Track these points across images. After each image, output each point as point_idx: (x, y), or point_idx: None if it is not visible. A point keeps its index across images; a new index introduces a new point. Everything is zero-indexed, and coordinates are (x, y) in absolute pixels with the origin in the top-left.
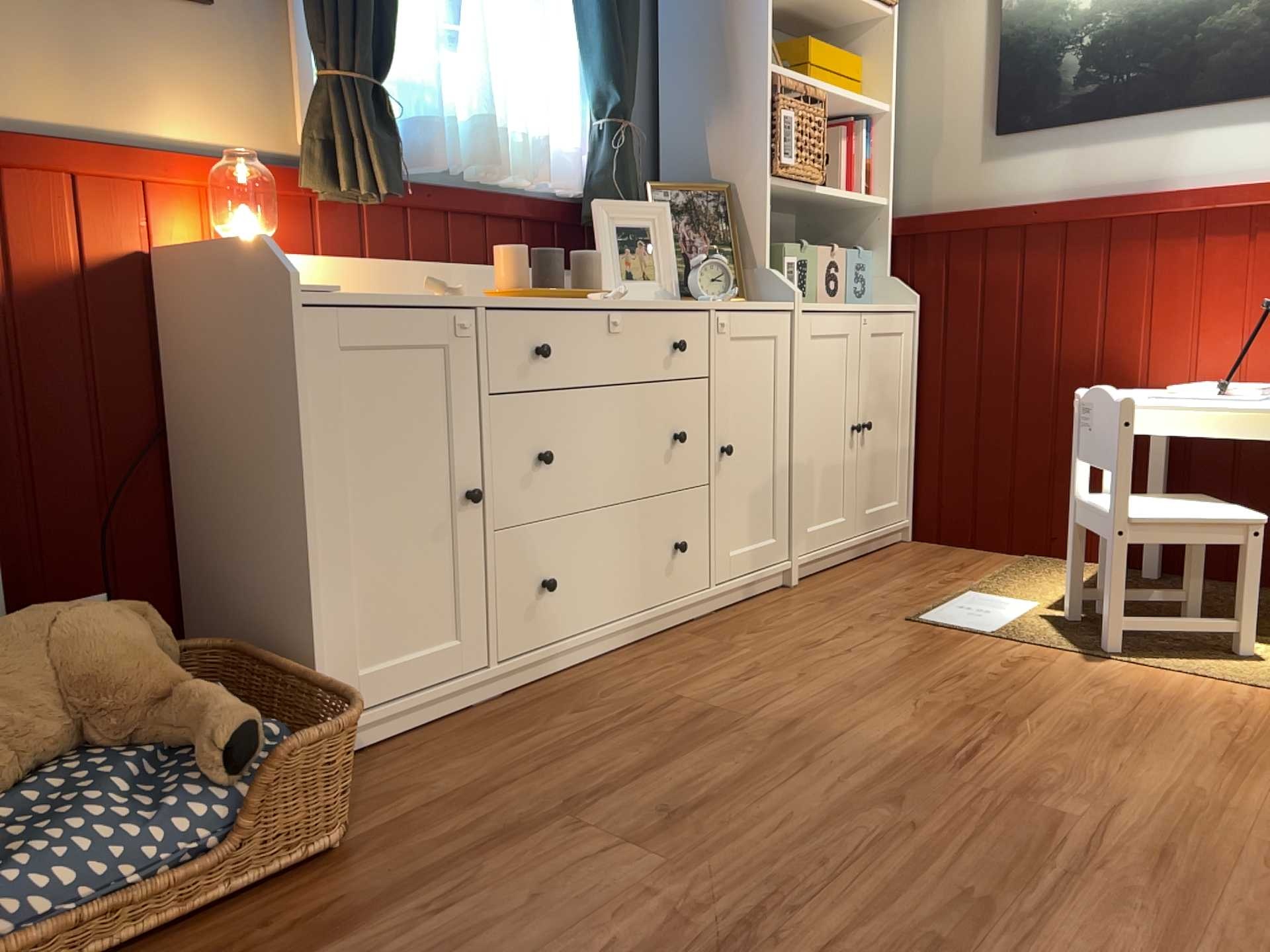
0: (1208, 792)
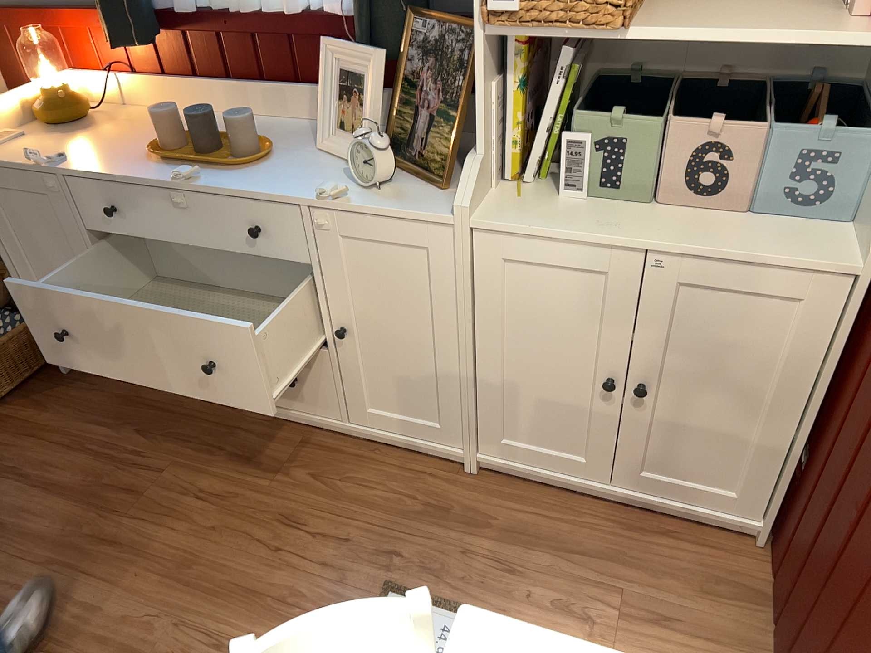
0: None
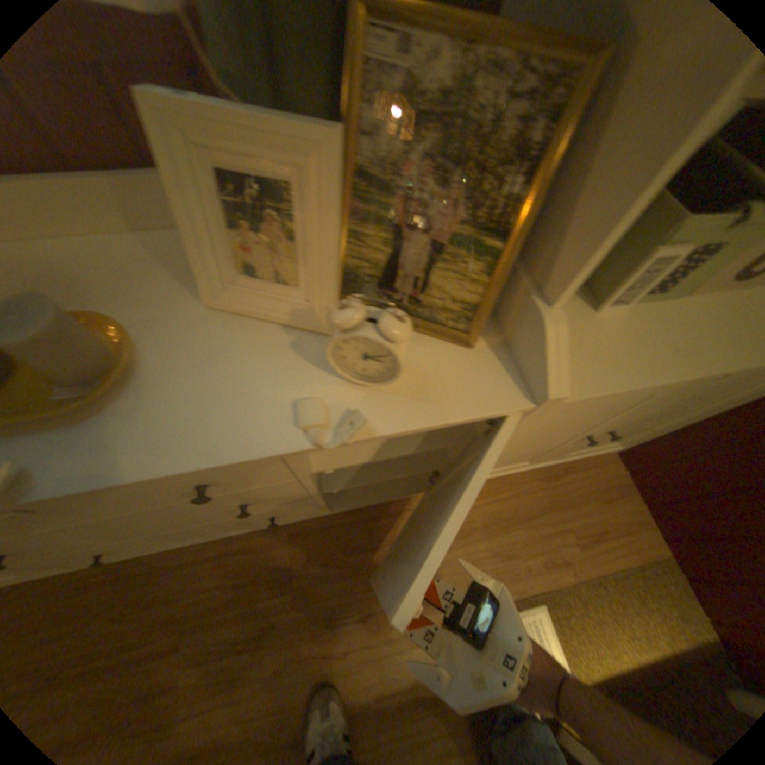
0: None
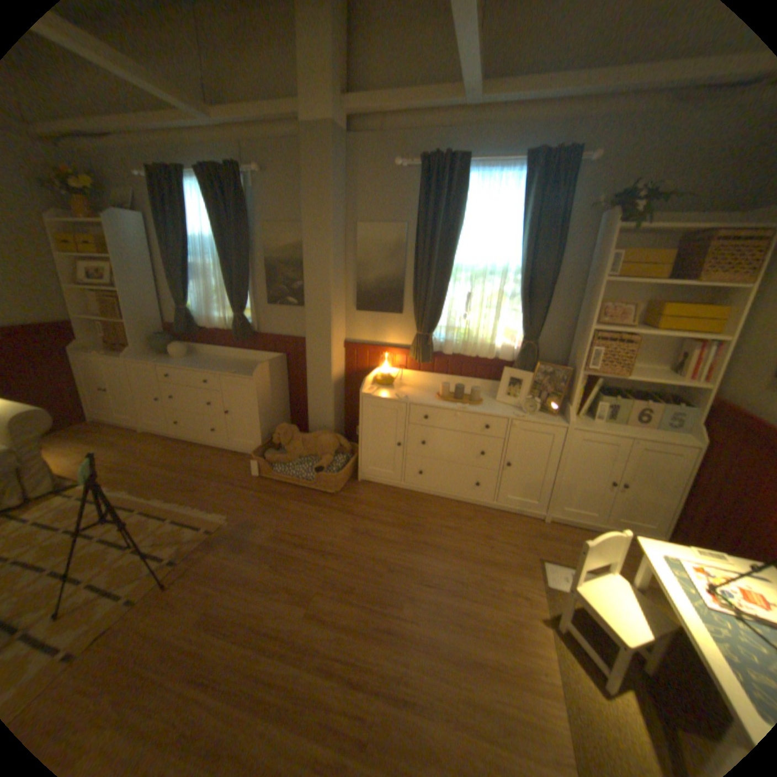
0: (439, 653)
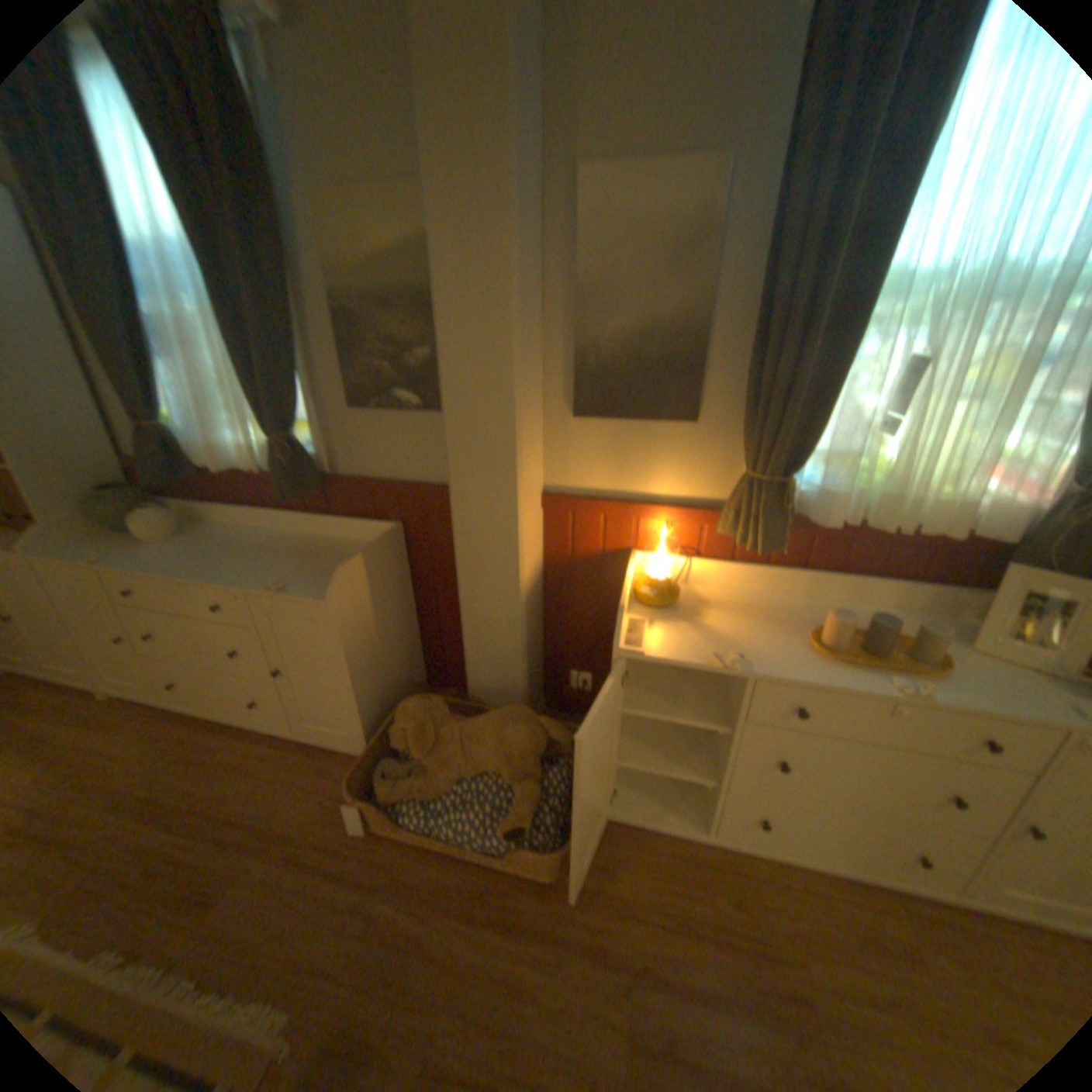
0: None
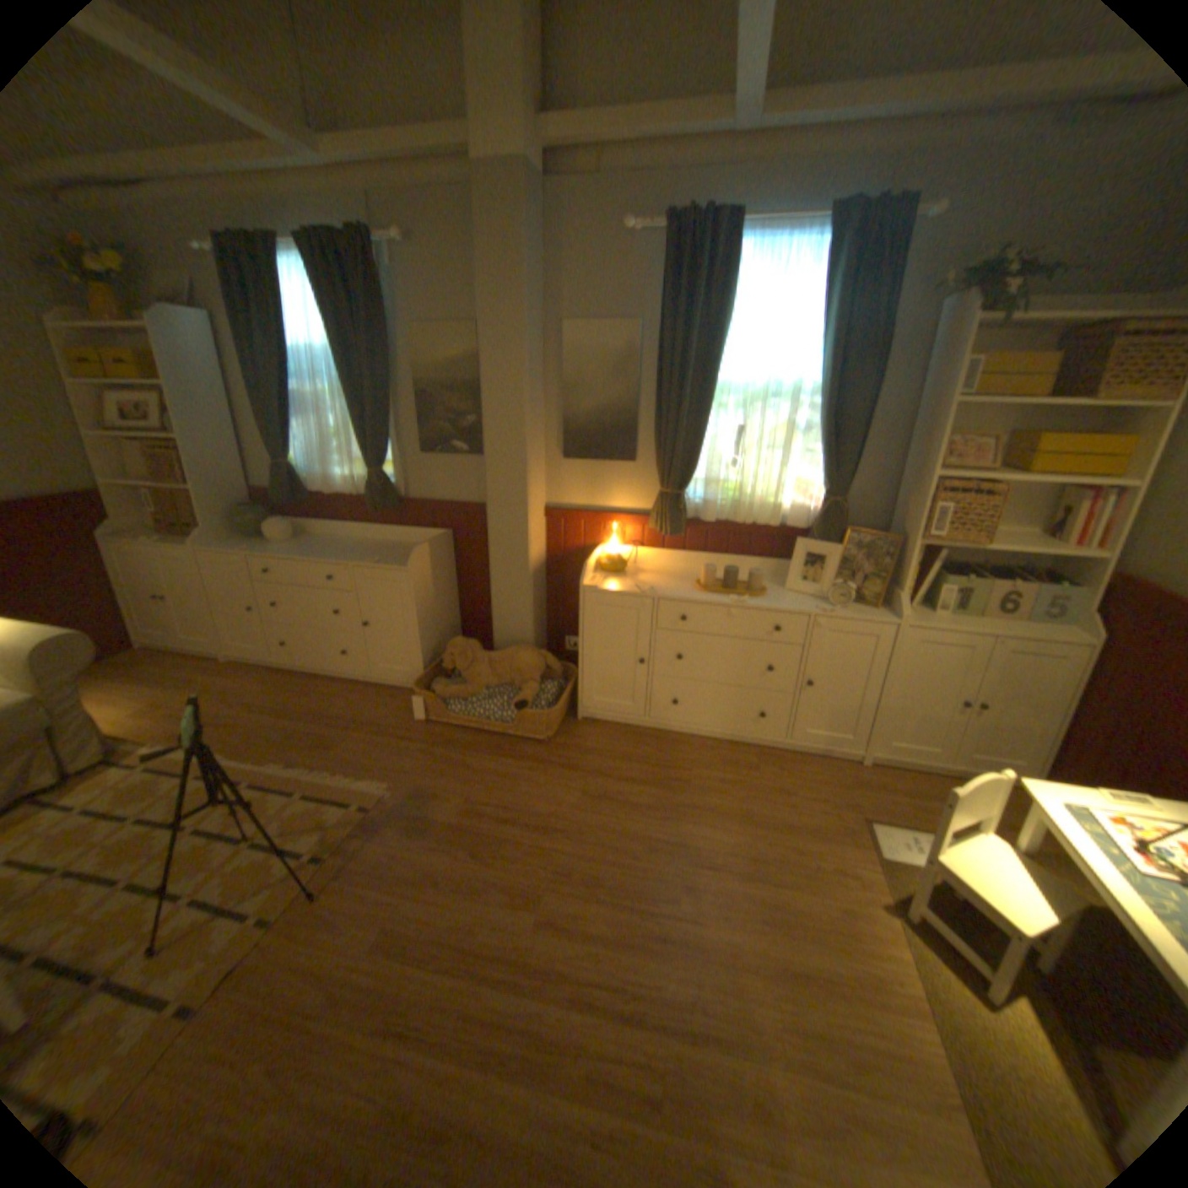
0: (743, 963)
